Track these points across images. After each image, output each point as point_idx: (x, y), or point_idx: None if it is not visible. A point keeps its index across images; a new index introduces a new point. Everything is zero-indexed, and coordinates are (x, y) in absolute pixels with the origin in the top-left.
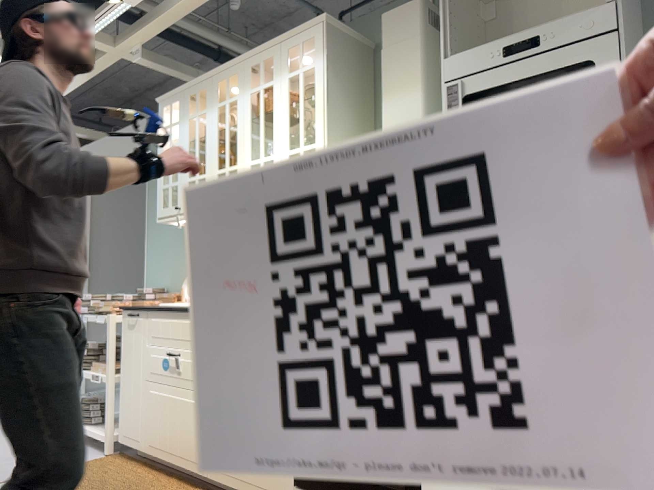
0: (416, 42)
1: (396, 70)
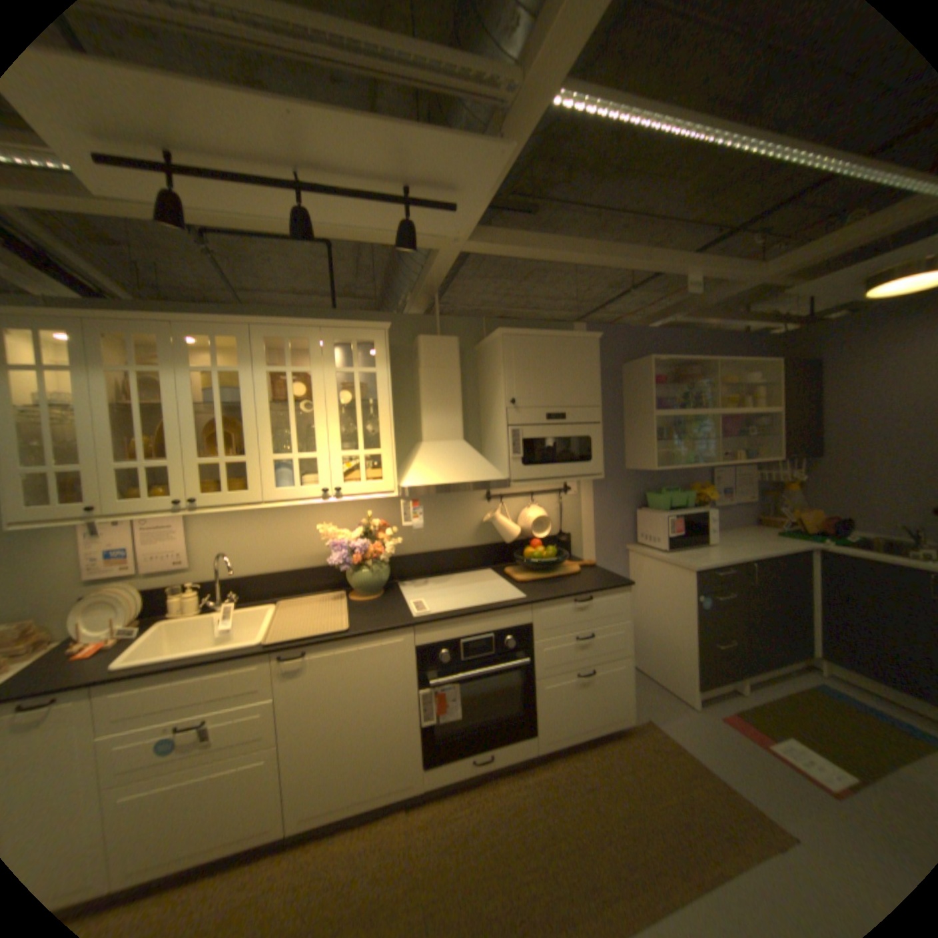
0: (456, 373)
1: (439, 391)
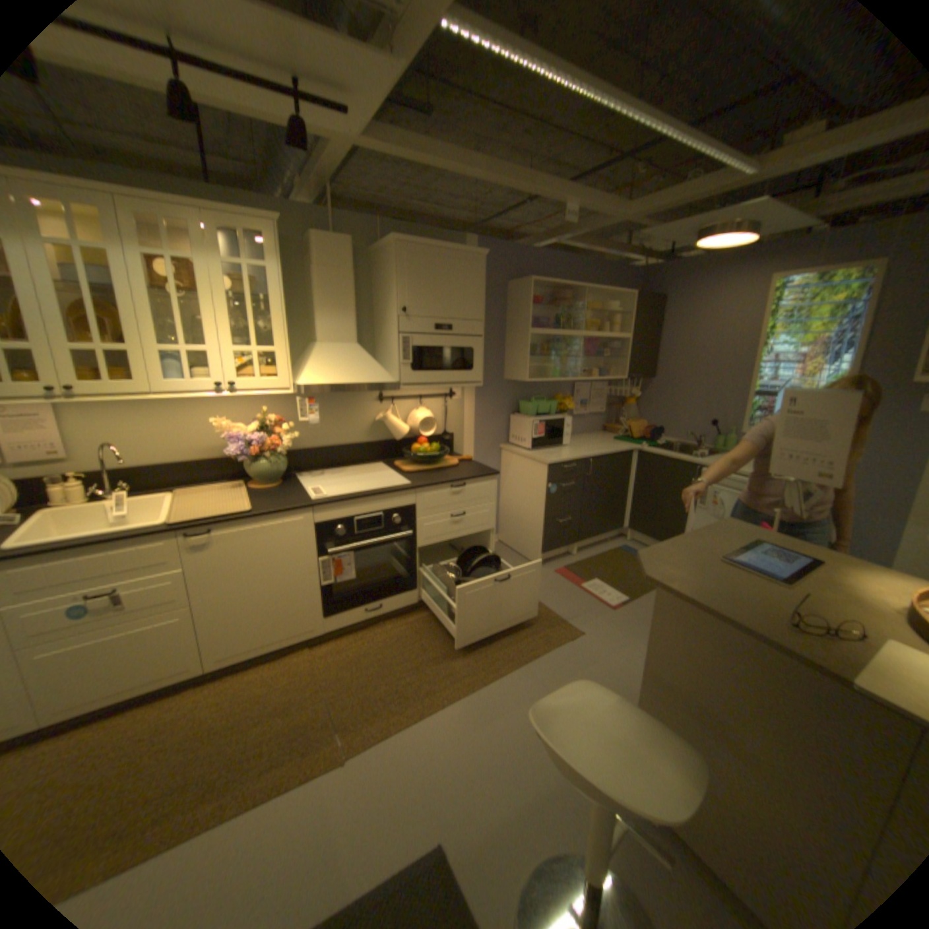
0: (350, 274)
1: (332, 291)
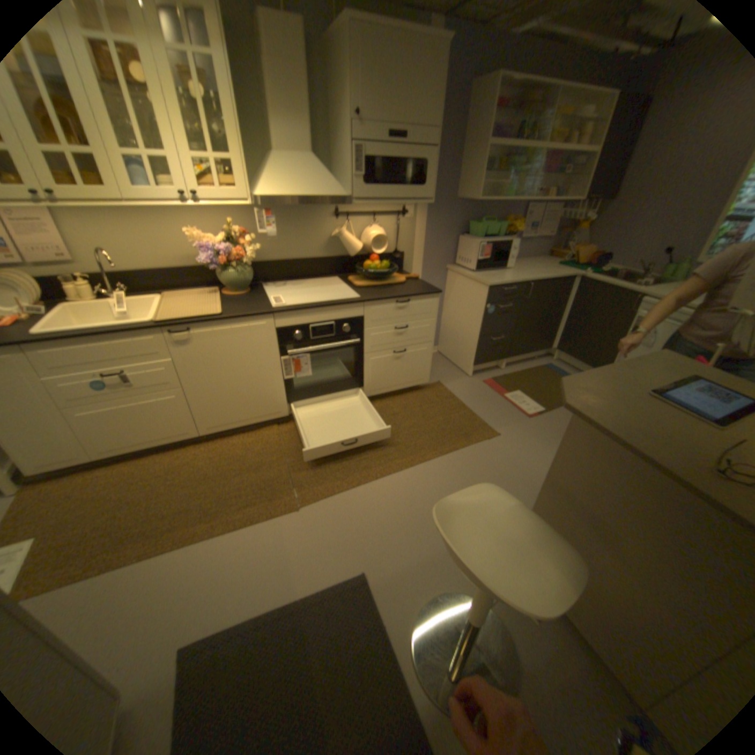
0: (302, 70)
1: (284, 91)
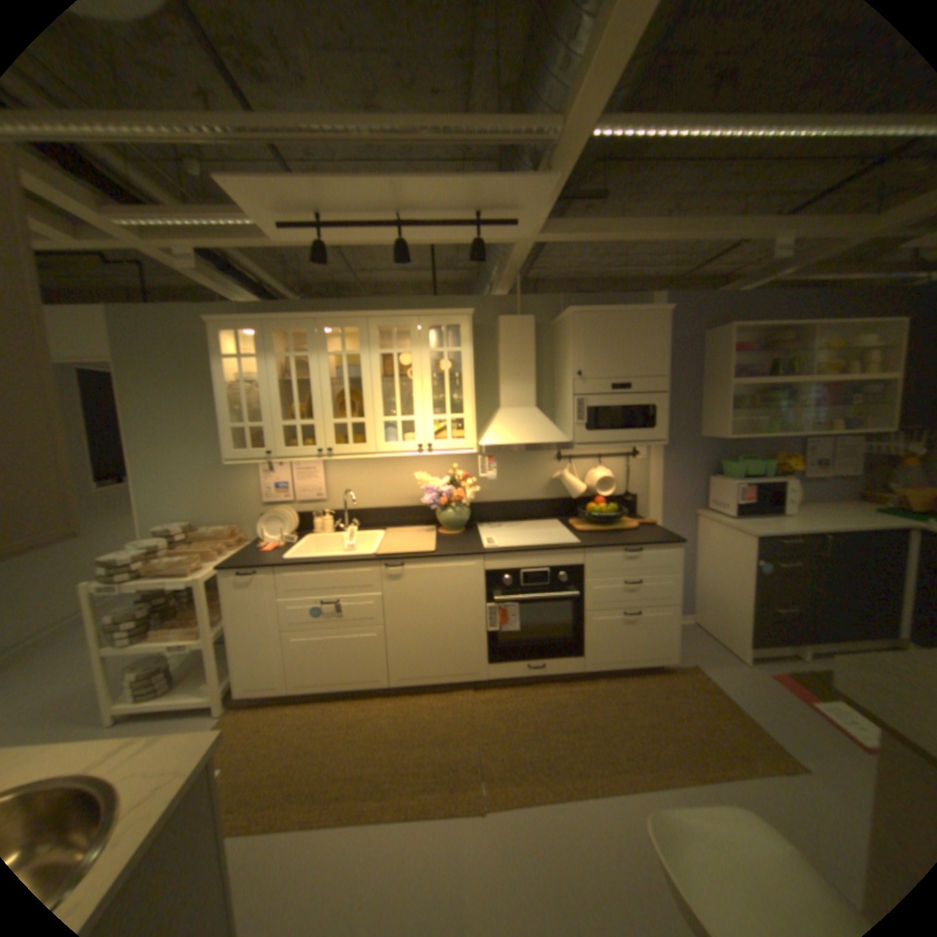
0: (532, 348)
1: (516, 364)
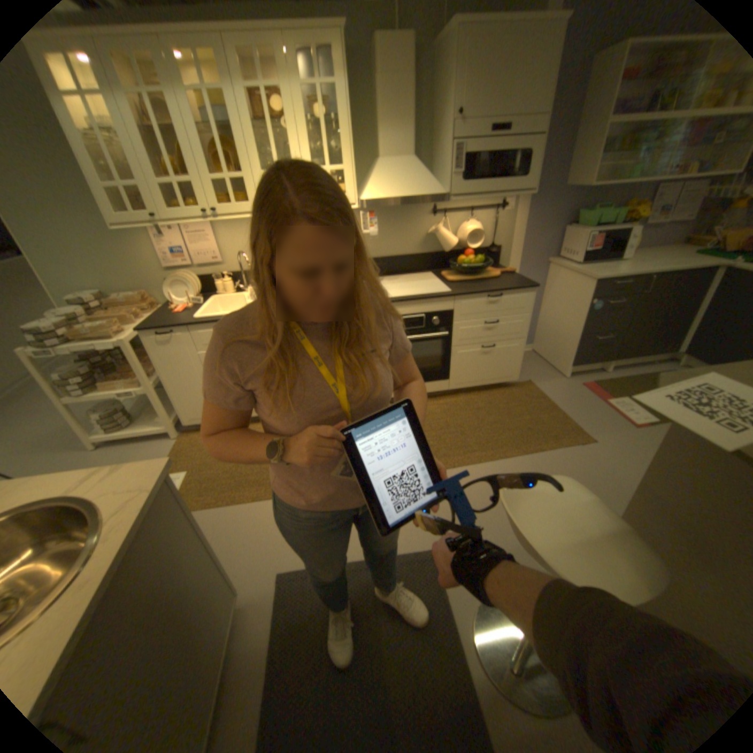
0: (411, 79)
1: (393, 101)
